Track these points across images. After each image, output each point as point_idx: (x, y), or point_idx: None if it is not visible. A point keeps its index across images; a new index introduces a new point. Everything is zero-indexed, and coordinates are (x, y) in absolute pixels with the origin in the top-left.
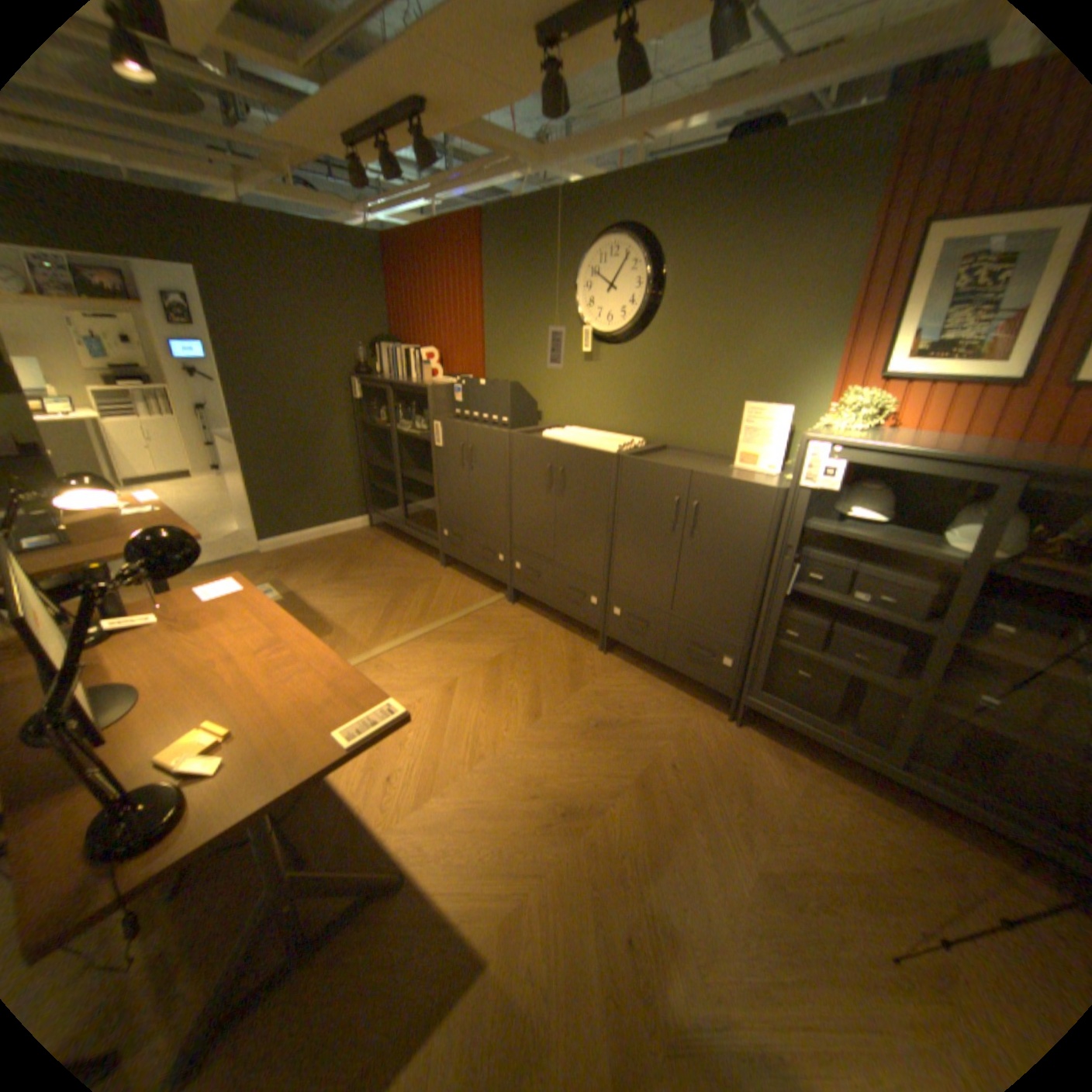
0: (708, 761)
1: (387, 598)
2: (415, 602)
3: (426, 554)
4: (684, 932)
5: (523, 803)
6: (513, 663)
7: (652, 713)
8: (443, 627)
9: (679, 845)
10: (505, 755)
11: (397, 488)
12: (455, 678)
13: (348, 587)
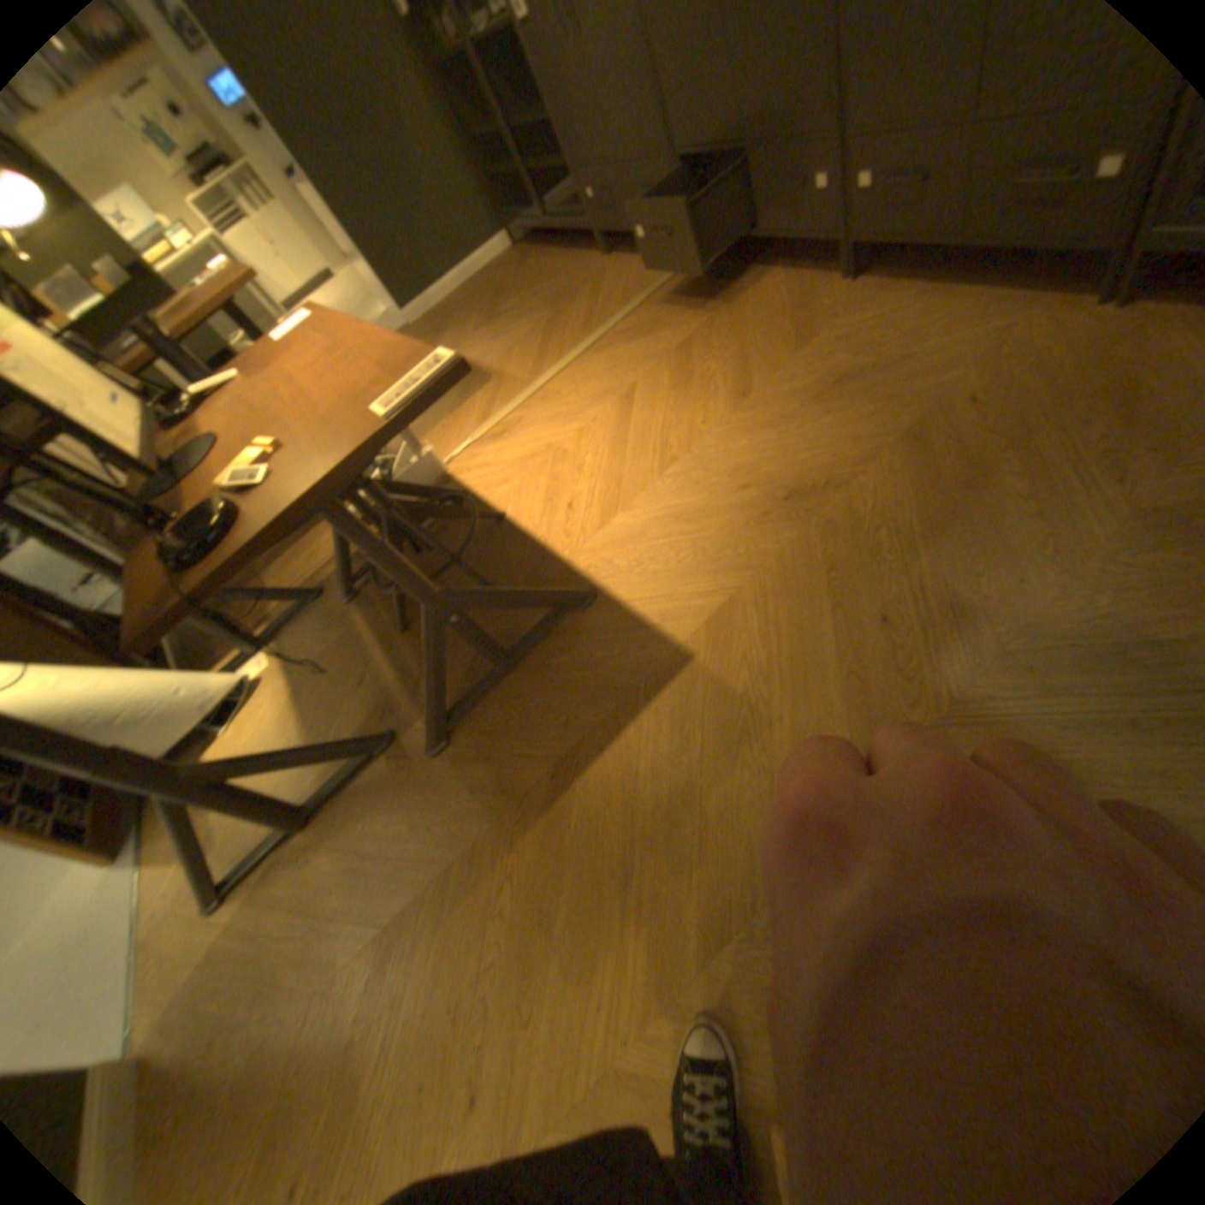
0: (1049, 376)
1: (543, 320)
2: (576, 312)
3: (582, 248)
4: (978, 600)
5: (732, 497)
6: (709, 340)
7: (939, 336)
8: (613, 328)
9: (979, 500)
10: (704, 450)
11: (516, 159)
12: (633, 383)
13: (499, 325)
